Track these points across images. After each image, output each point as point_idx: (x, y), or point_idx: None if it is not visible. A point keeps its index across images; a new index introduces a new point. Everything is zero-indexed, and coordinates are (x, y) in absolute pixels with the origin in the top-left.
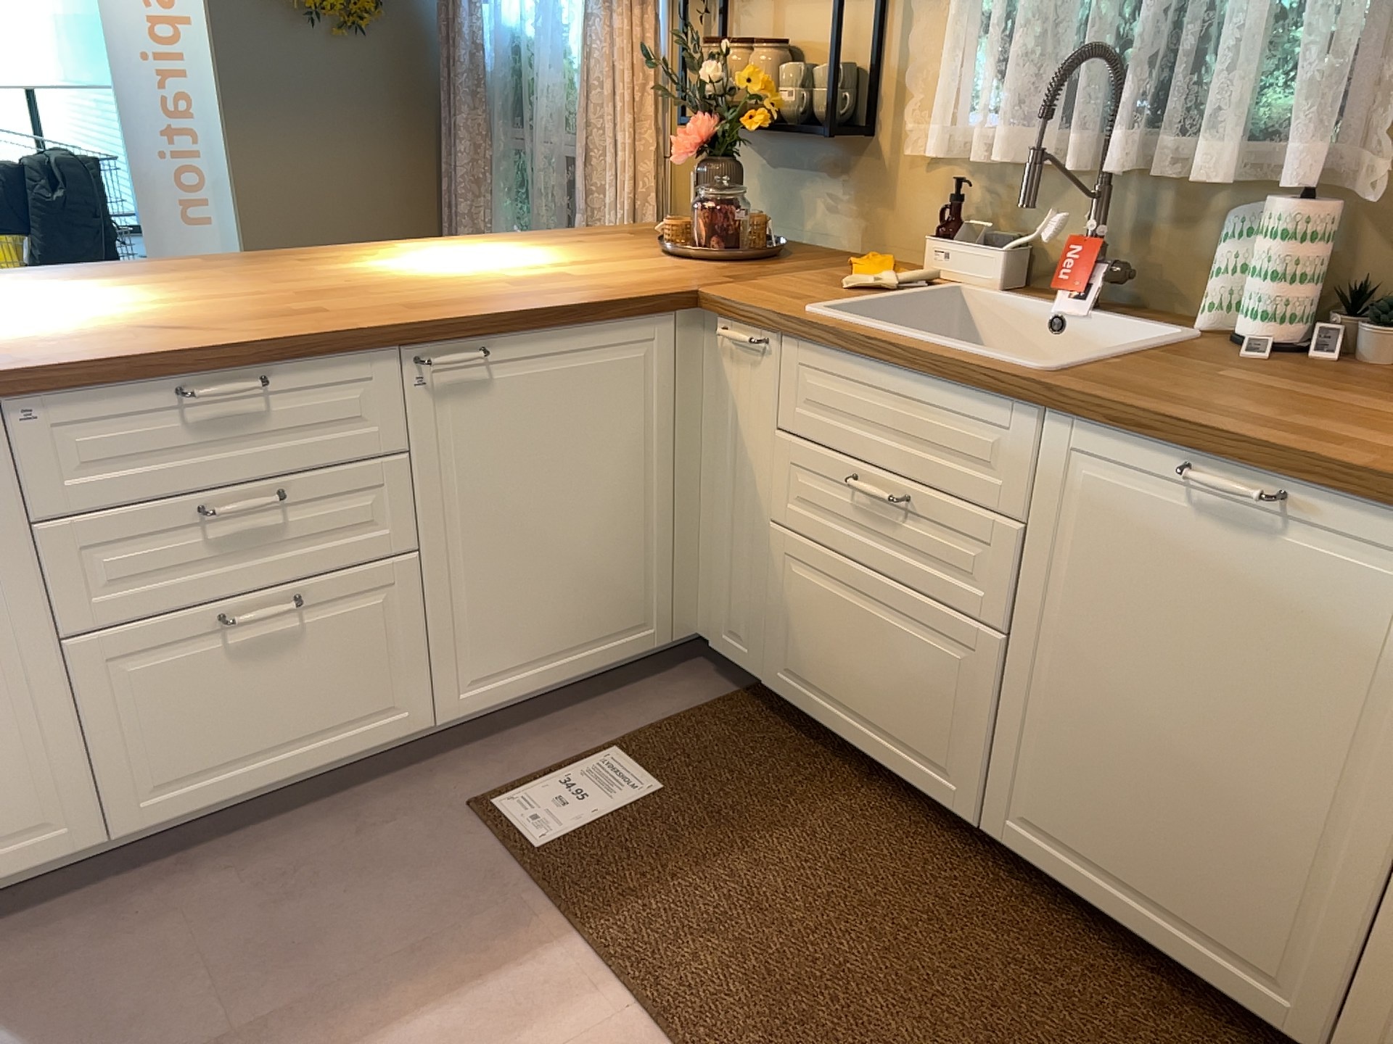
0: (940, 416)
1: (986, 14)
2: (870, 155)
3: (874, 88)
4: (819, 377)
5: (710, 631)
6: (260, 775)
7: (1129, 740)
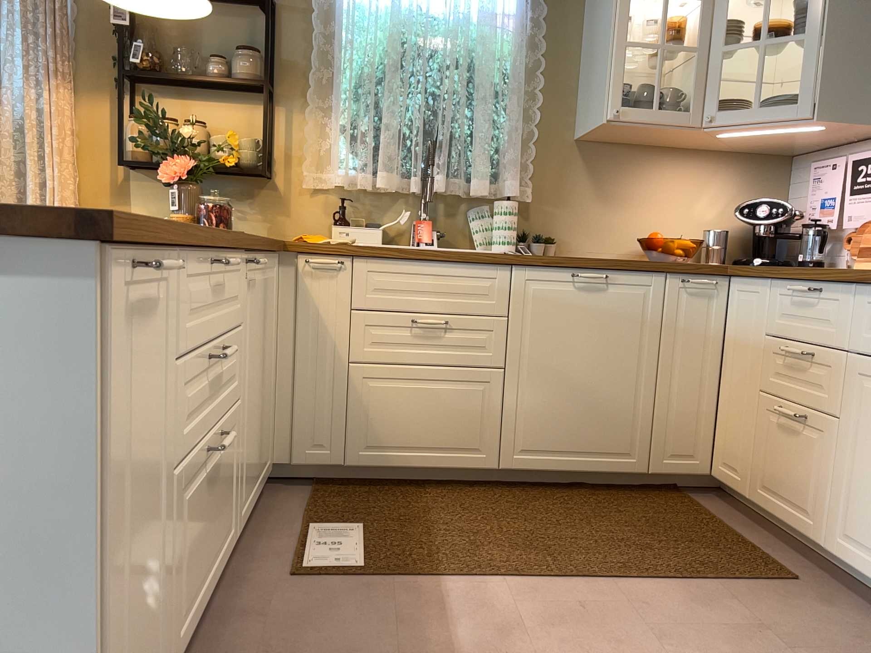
0: (459, 279)
1: (347, 123)
2: (272, 187)
3: (273, 153)
4: (382, 276)
5: (286, 456)
6: (200, 599)
7: (565, 389)
